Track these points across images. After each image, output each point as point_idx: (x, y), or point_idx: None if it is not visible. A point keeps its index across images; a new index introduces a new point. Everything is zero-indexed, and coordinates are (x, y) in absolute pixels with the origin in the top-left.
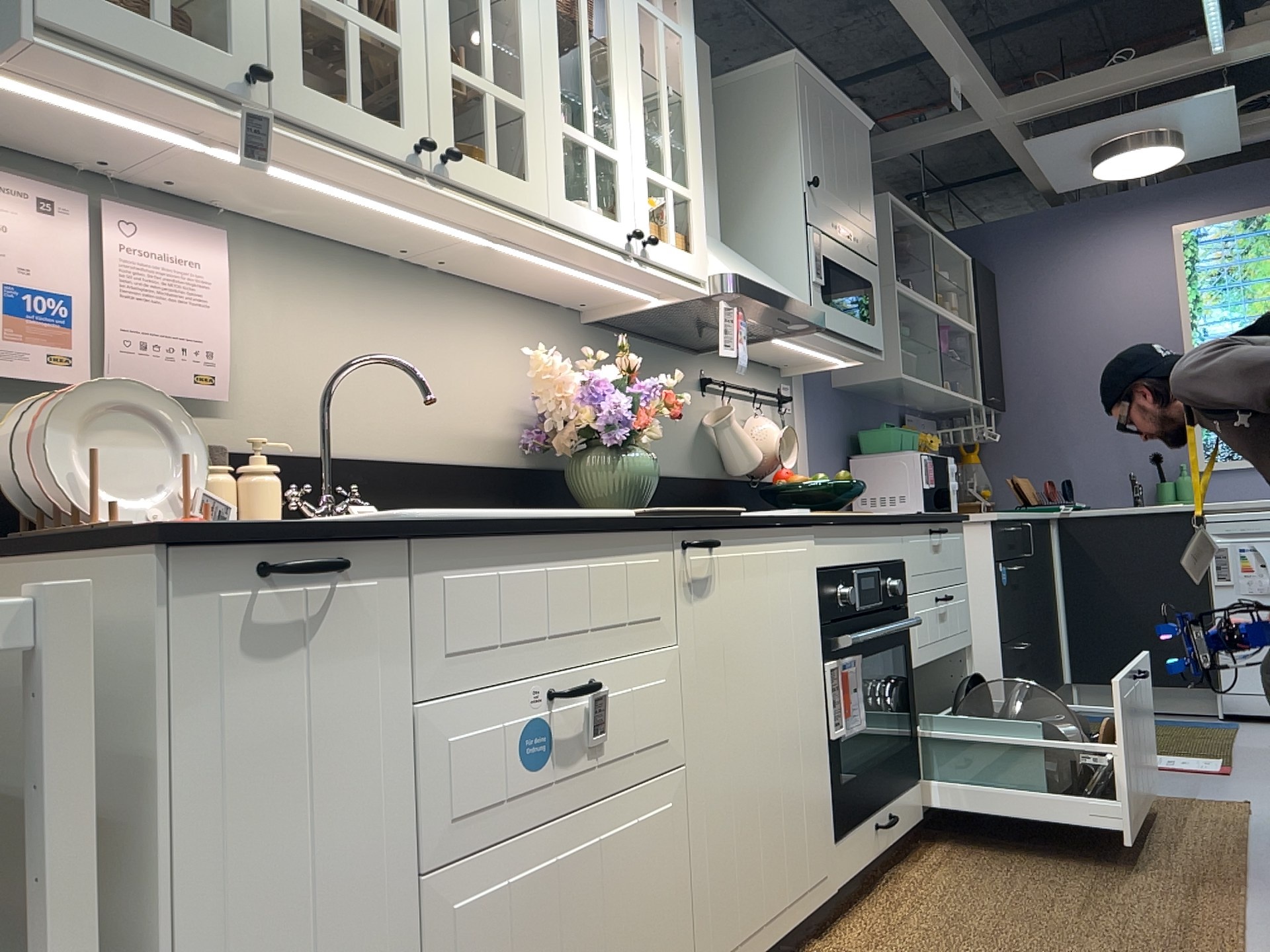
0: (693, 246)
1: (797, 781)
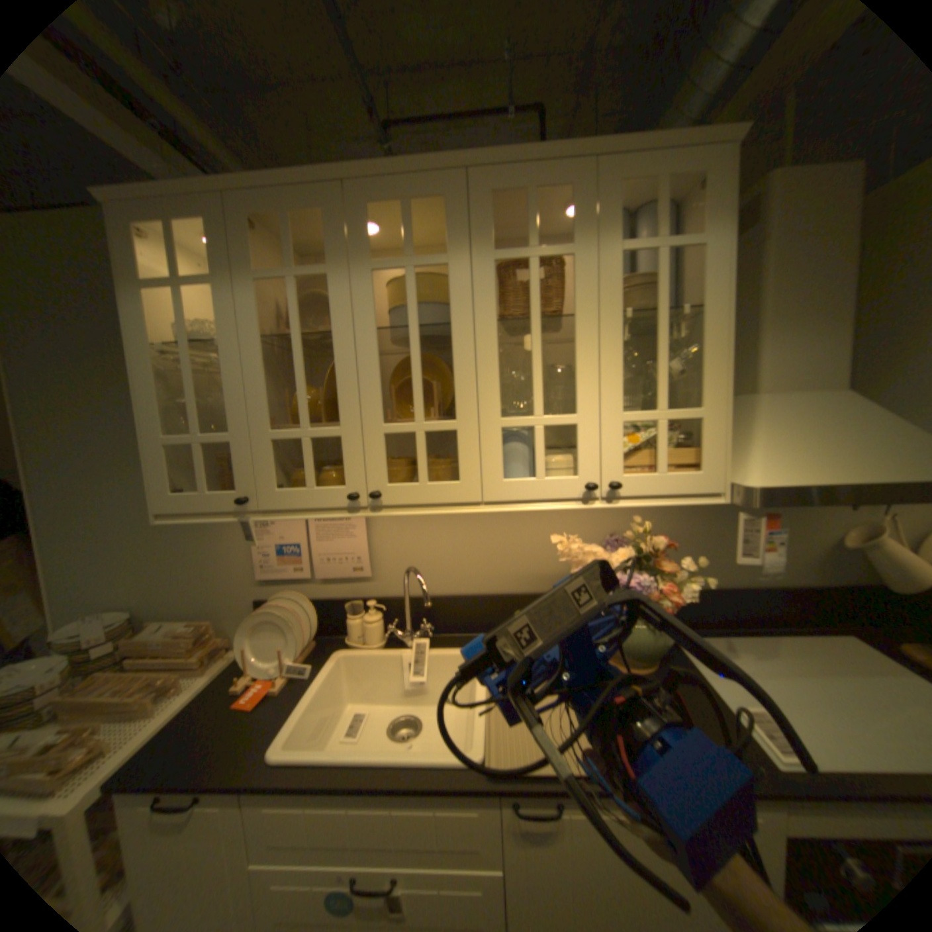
0: (703, 462)
1: None
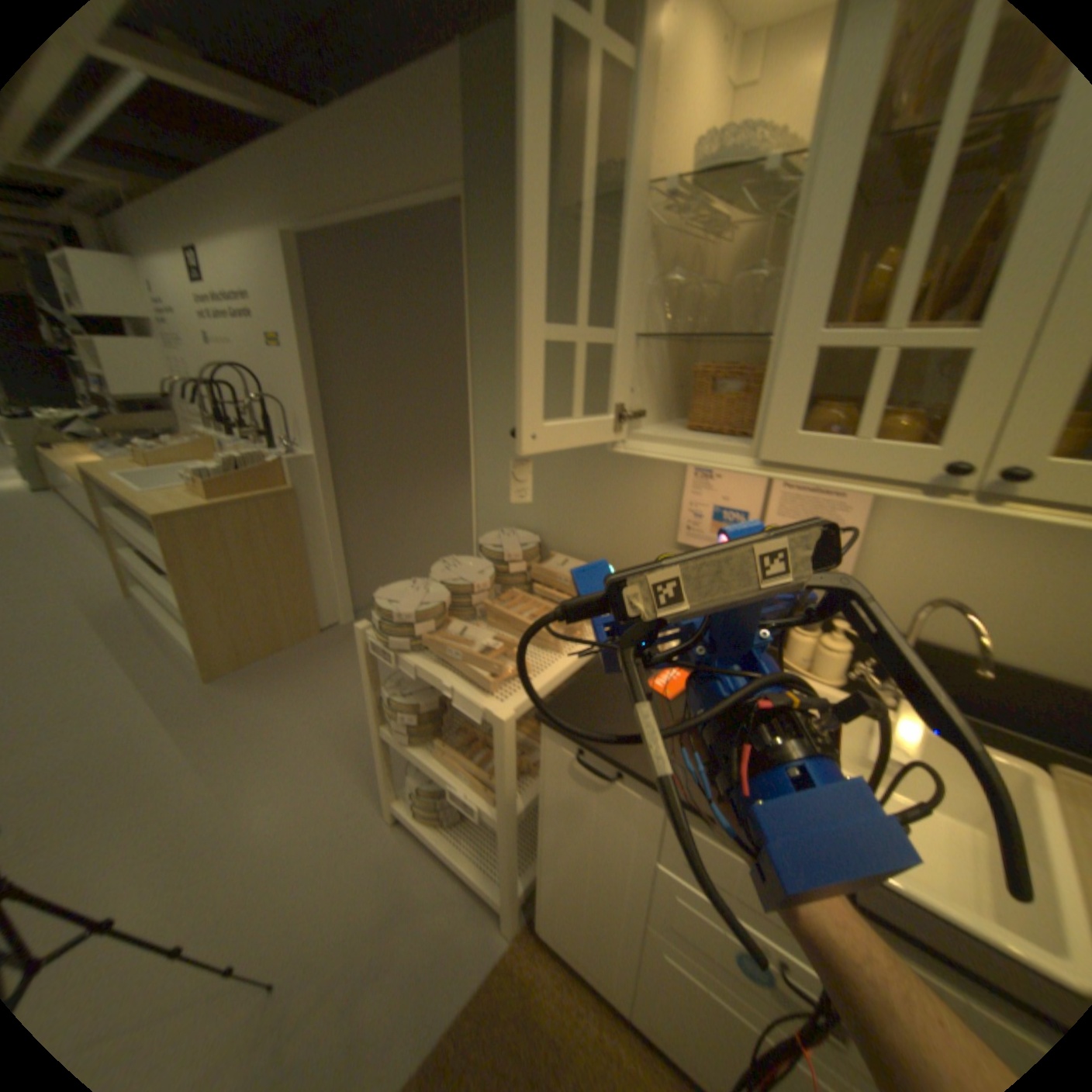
0: None
1: None
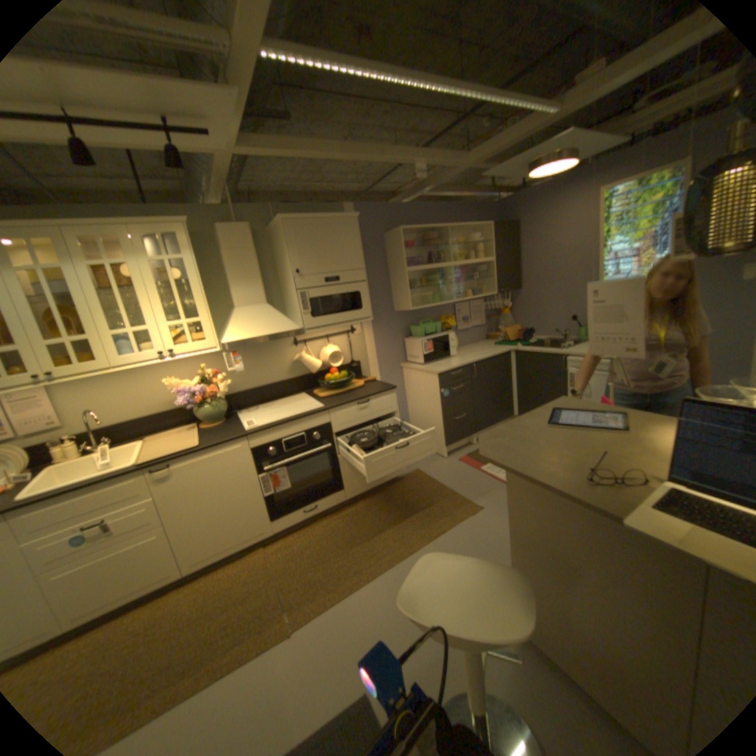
0: (206, 338)
1: (239, 514)
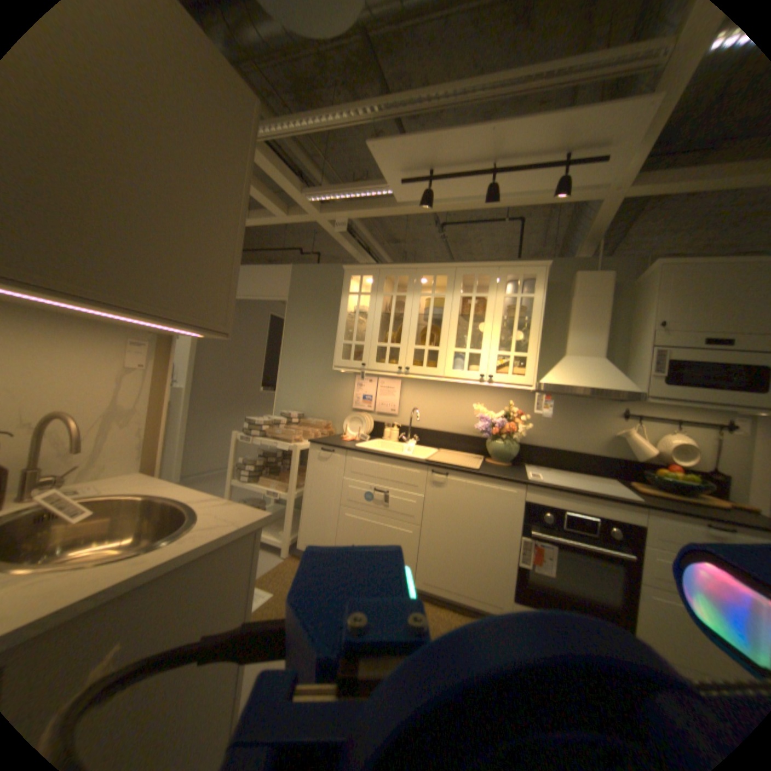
0: (525, 373)
1: (485, 564)
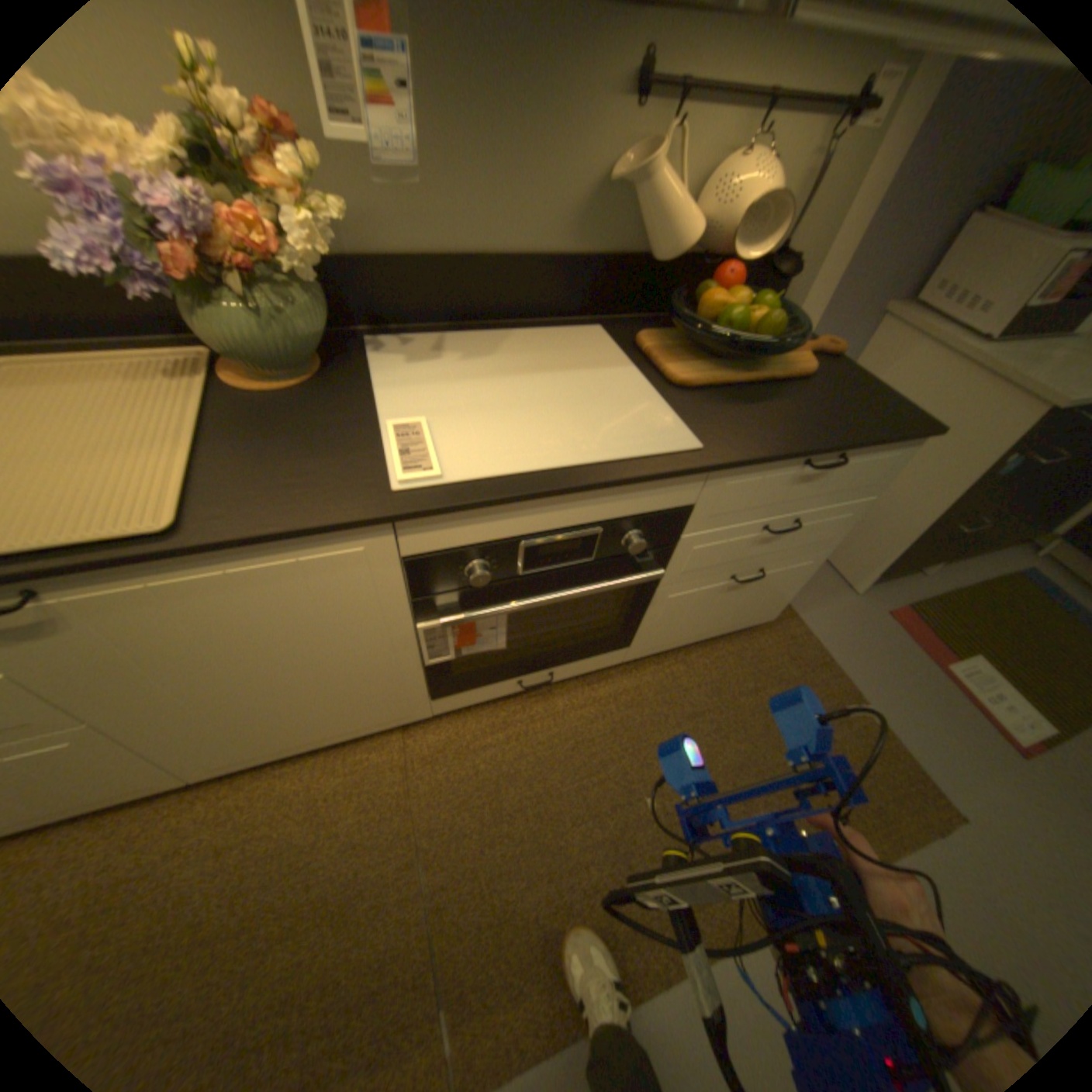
0: None
1: (345, 692)
